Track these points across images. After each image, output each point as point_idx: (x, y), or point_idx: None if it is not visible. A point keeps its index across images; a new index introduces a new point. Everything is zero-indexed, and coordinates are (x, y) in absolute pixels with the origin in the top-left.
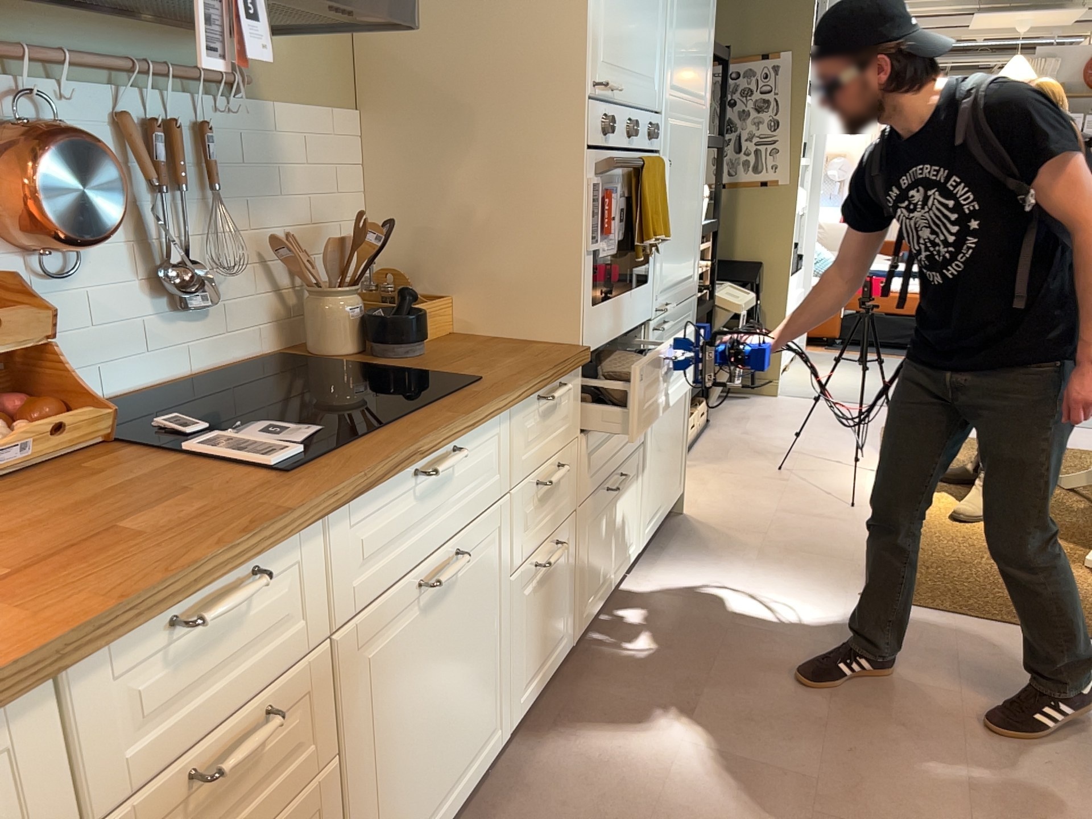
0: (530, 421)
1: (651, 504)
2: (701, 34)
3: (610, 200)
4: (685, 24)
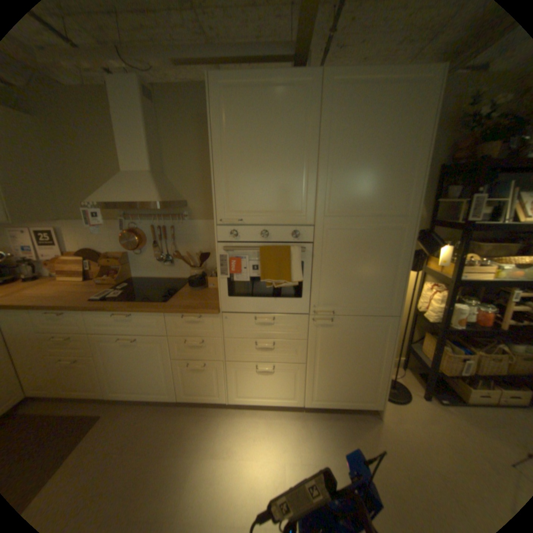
0: (178, 321)
1: (321, 395)
2: (392, 174)
3: (239, 260)
4: (354, 175)
